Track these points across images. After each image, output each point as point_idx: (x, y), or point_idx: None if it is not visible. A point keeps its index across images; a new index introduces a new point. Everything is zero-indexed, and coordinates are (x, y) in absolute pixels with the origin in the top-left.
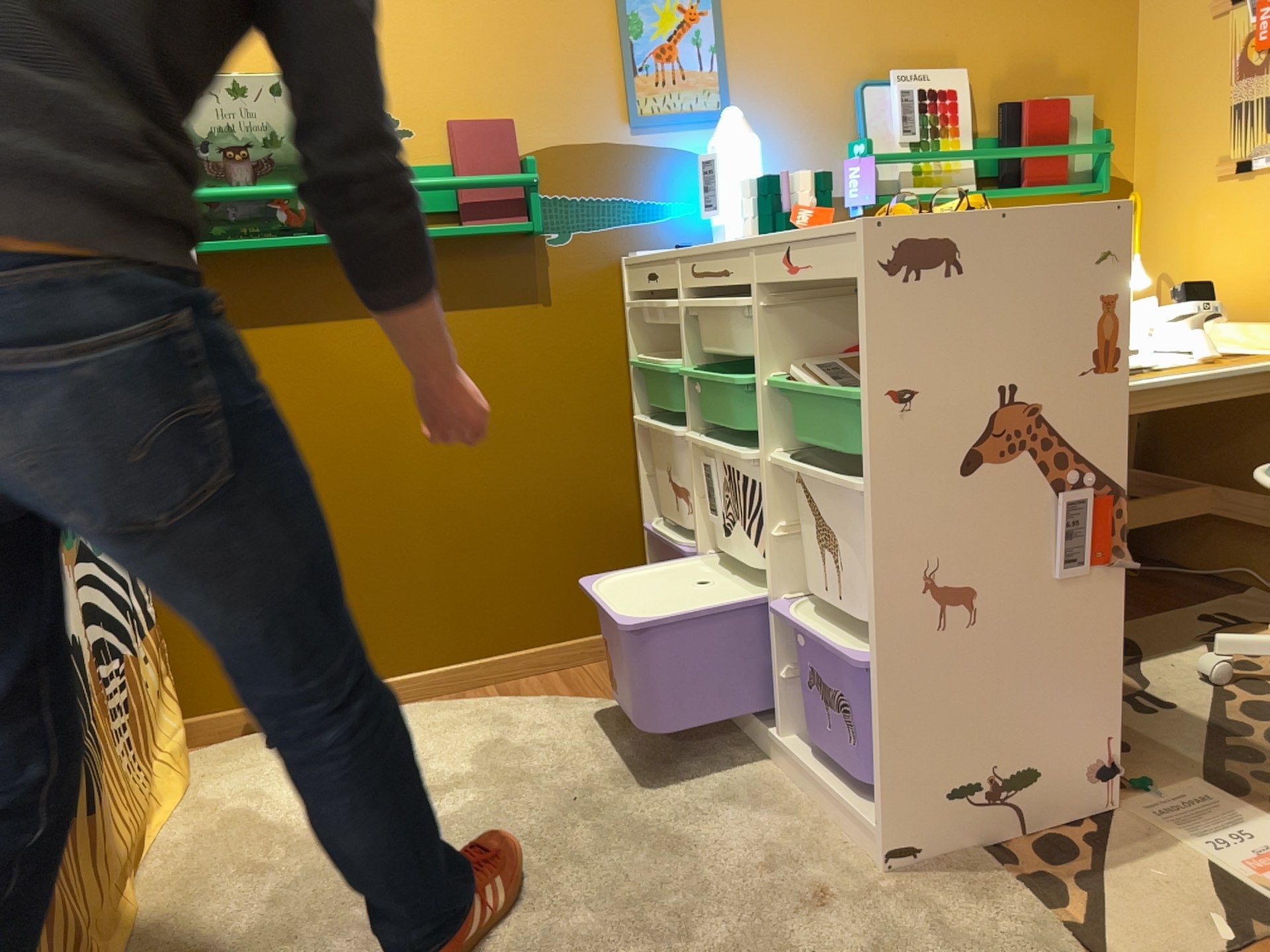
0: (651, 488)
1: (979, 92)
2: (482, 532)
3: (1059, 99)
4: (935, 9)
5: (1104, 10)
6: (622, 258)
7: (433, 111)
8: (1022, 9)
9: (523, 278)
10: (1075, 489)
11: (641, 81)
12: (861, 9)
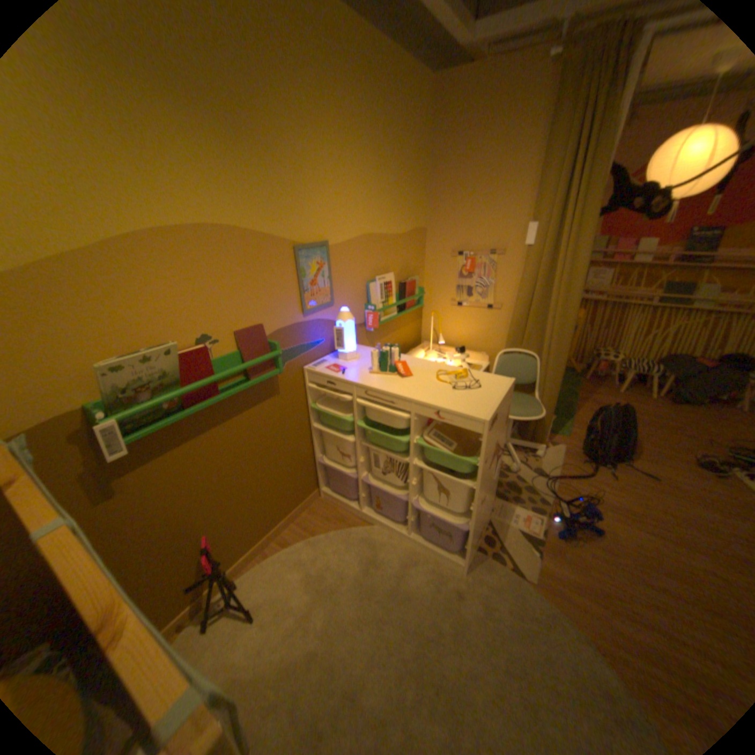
0: (318, 447)
1: (394, 278)
2: (263, 492)
3: (413, 279)
4: (385, 251)
5: (419, 246)
6: (304, 369)
7: (227, 328)
8: (404, 249)
9: (269, 389)
10: (500, 456)
11: (306, 296)
12: (367, 254)
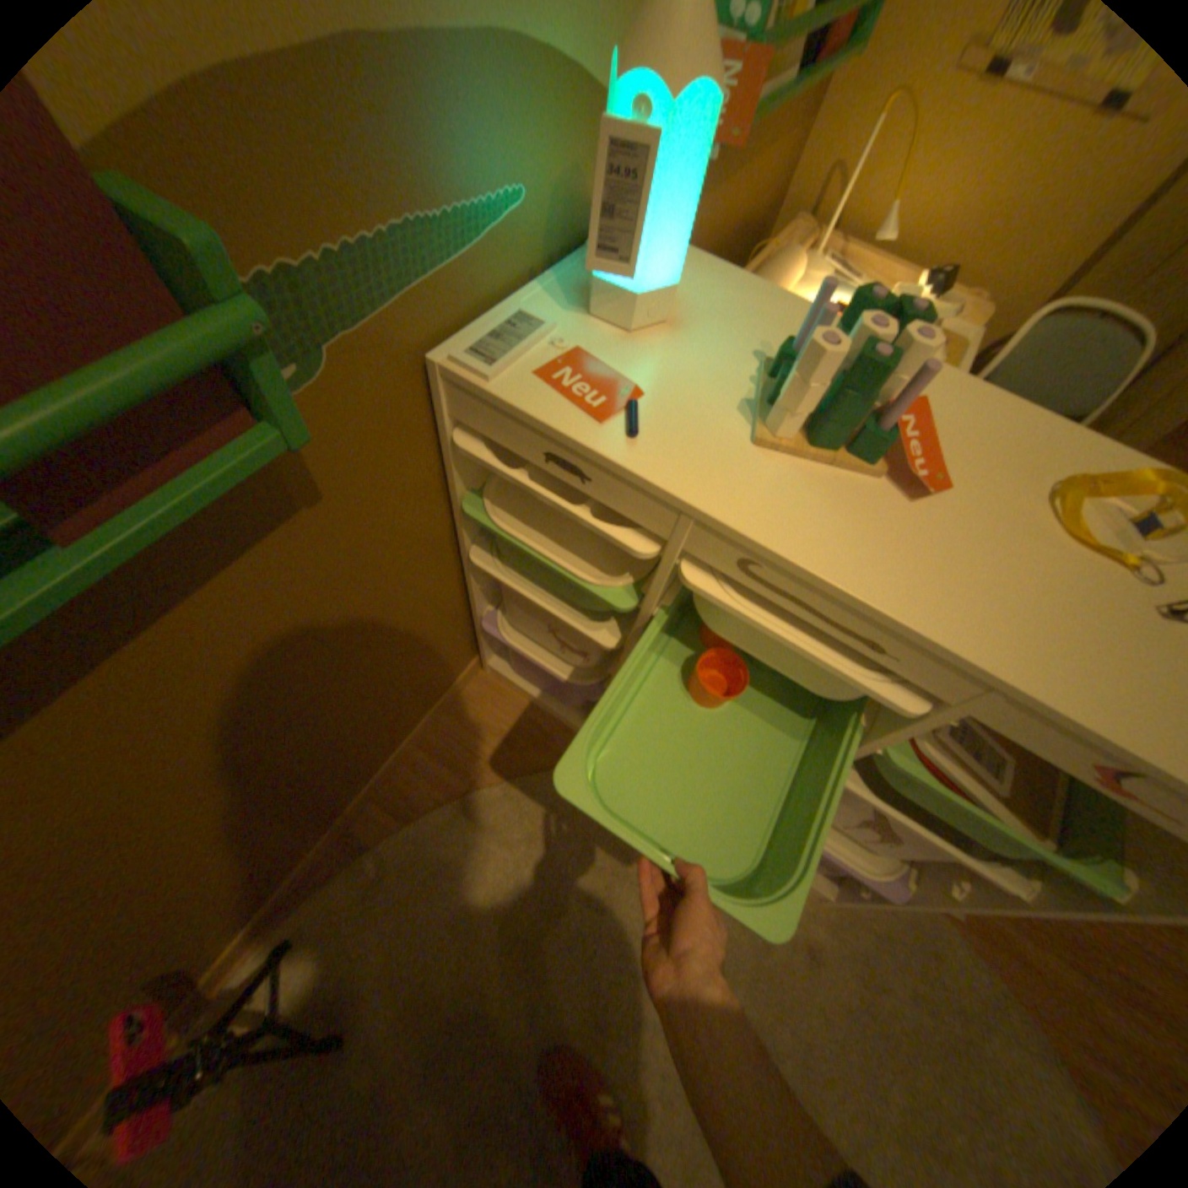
0: (482, 592)
1: None
2: (320, 757)
3: None
4: None
5: None
6: (431, 361)
7: None
8: None
9: (256, 494)
10: None
11: None
12: None
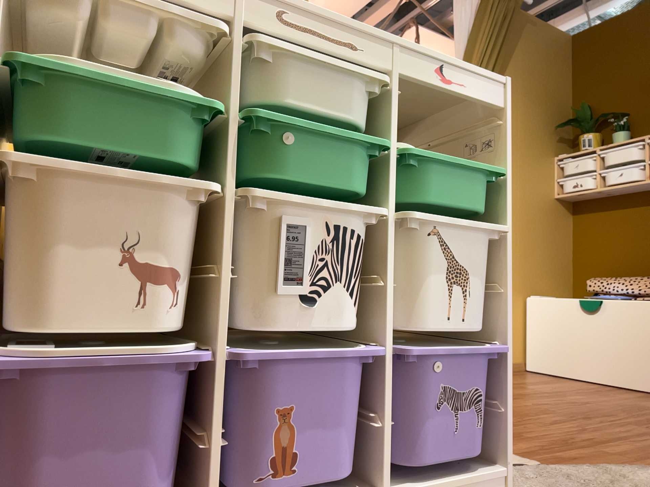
0: None
1: None
2: None
3: None
4: None
5: None
6: None
7: None
8: None
9: None
10: None
11: None
12: None
